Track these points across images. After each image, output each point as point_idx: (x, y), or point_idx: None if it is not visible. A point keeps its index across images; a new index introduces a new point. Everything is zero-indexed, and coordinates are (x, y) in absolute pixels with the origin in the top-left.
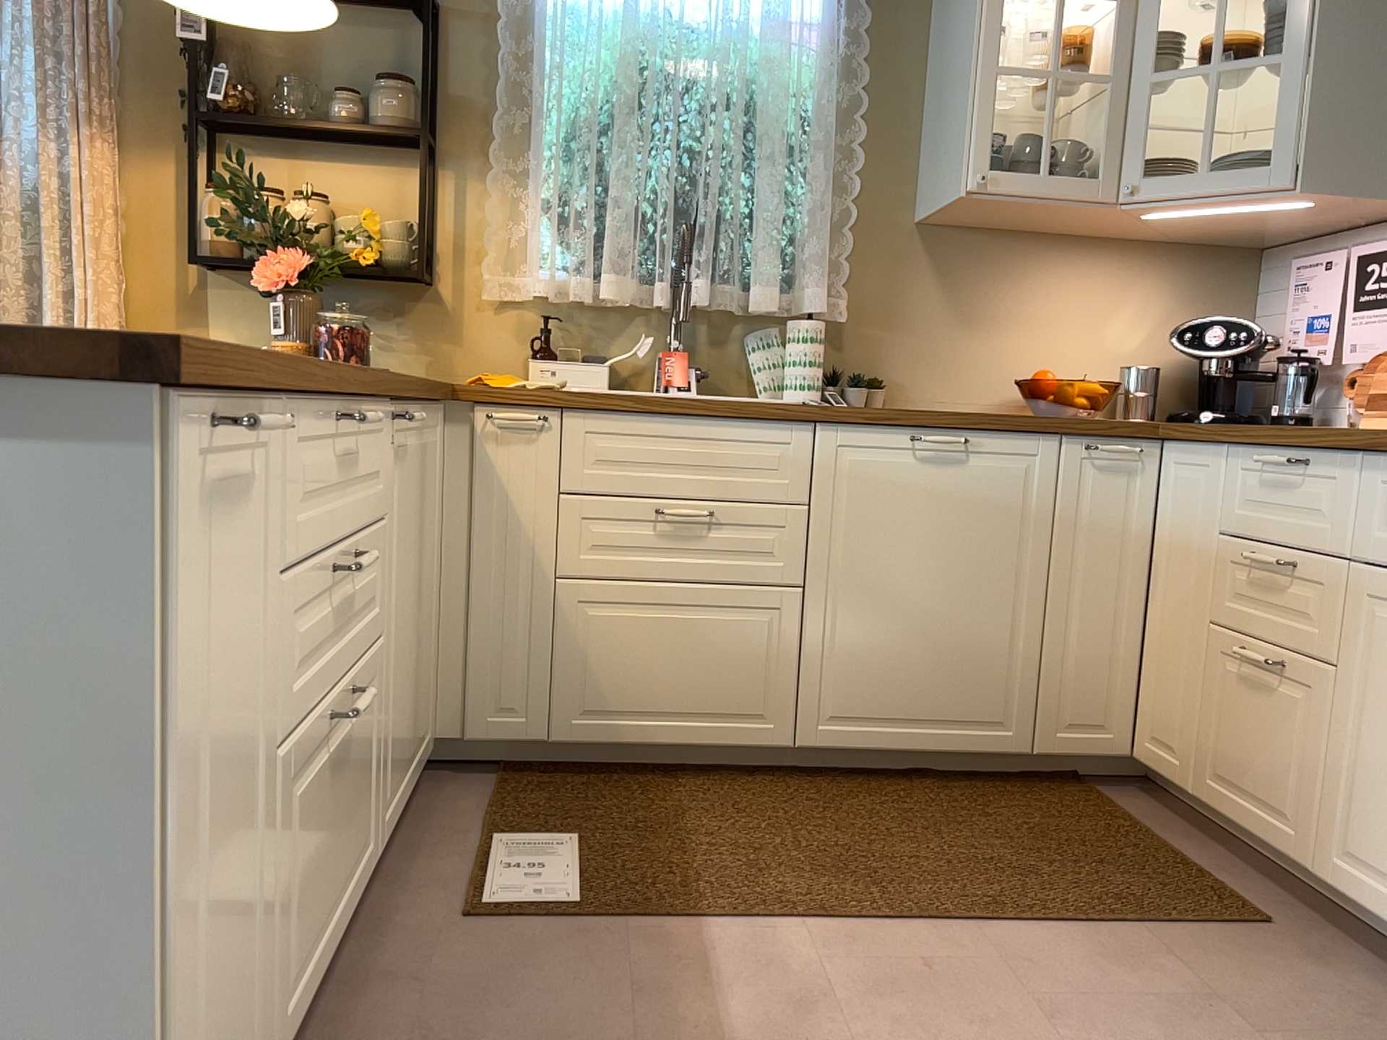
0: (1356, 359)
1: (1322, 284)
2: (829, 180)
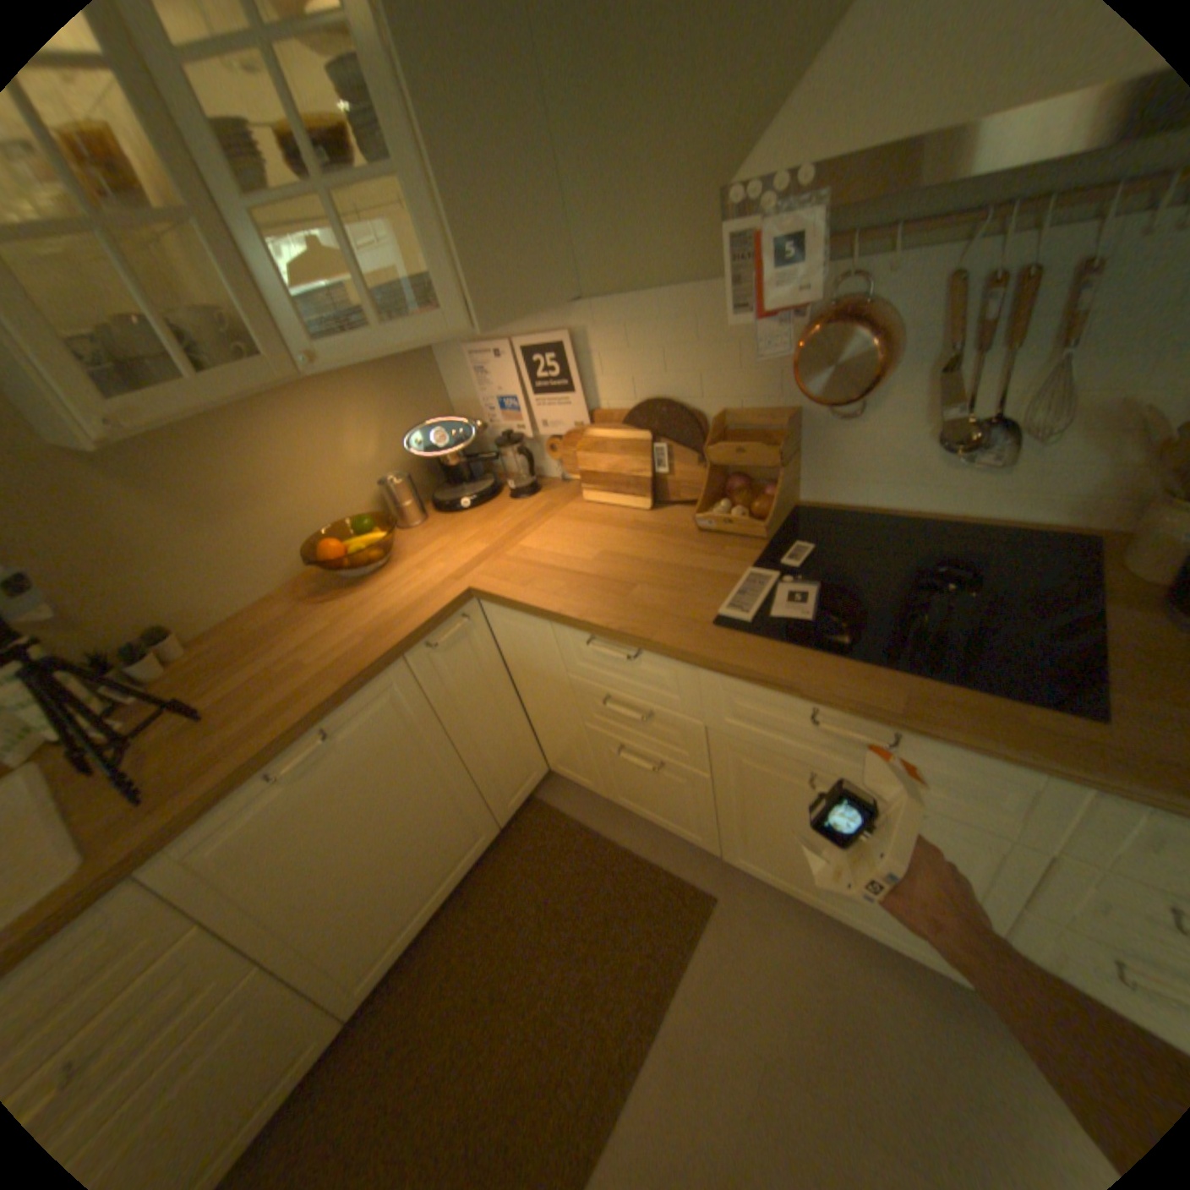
0: (548, 431)
1: (496, 371)
2: None
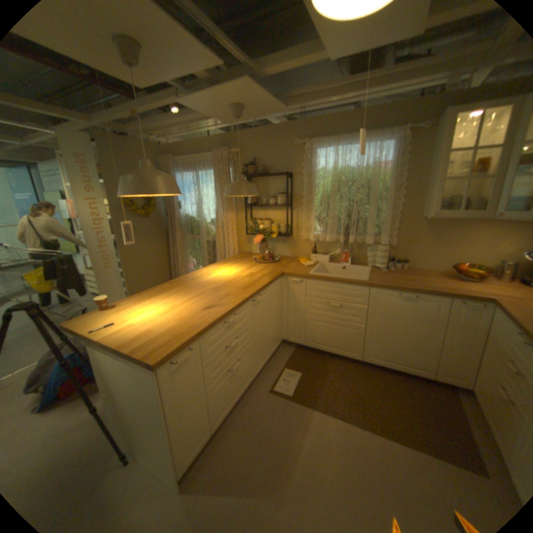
0: None
1: None
2: (393, 205)
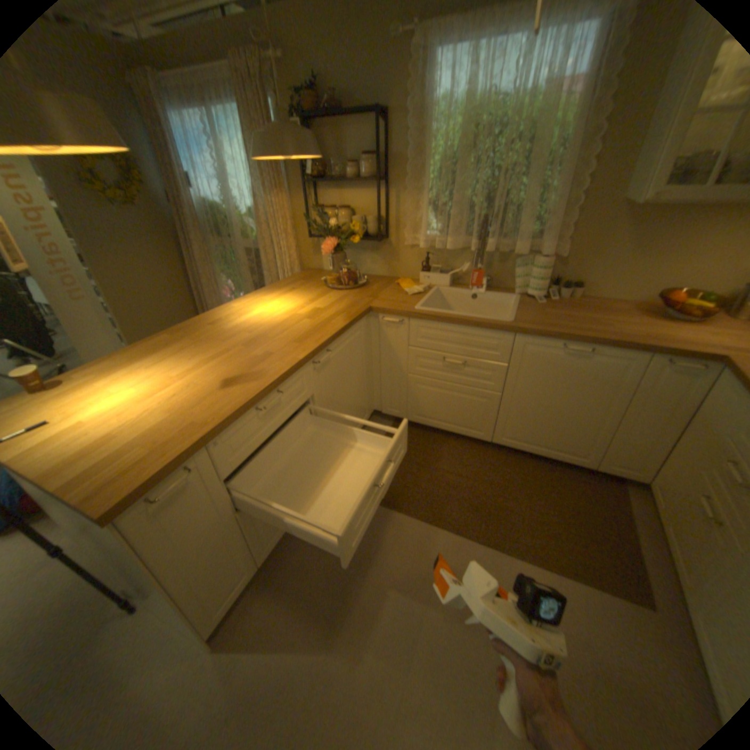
0: None
1: None
2: (573, 177)
